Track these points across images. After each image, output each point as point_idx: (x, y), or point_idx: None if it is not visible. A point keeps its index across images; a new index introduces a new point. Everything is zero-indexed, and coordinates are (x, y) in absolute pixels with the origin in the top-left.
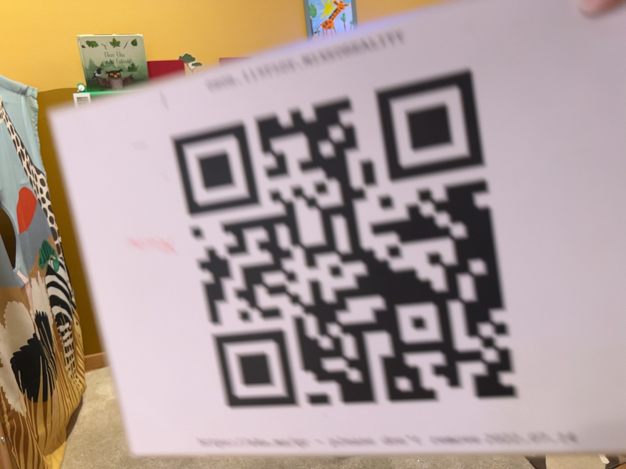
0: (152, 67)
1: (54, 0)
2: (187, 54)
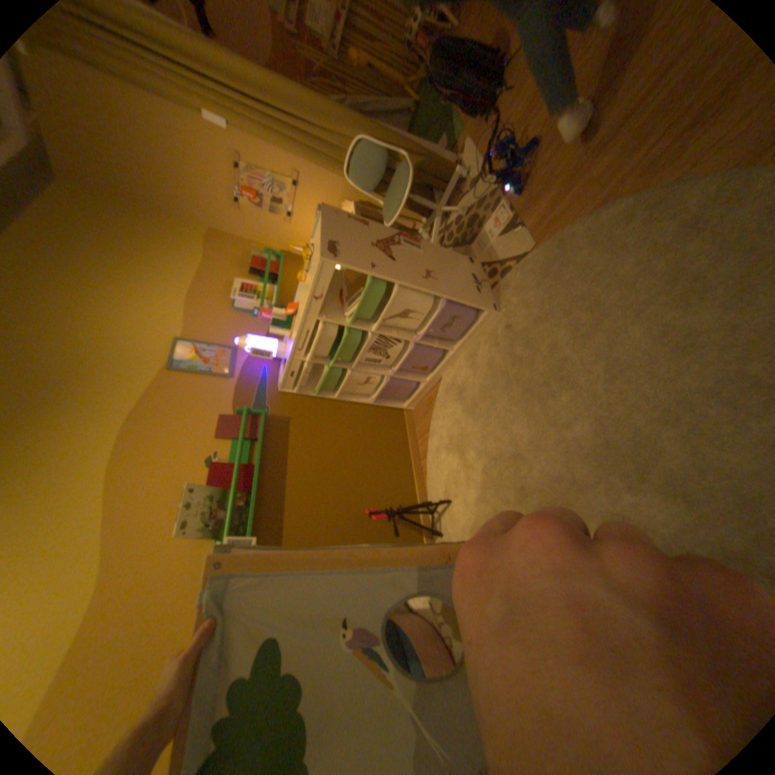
0: (212, 487)
1: (127, 564)
2: (206, 461)
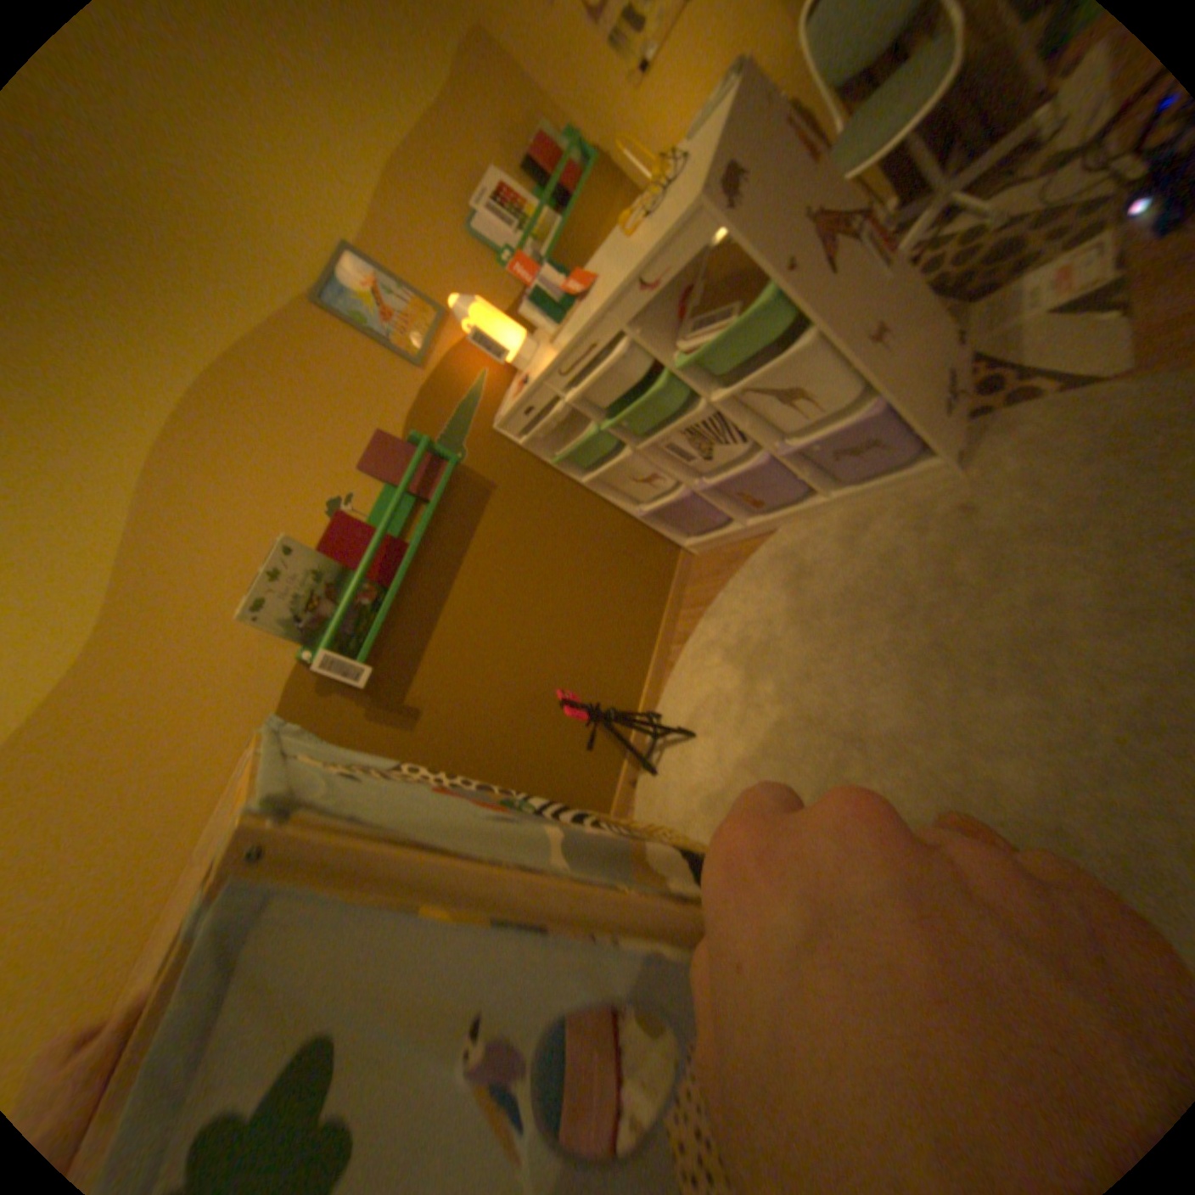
0: (323, 554)
1: (145, 625)
2: (327, 502)
